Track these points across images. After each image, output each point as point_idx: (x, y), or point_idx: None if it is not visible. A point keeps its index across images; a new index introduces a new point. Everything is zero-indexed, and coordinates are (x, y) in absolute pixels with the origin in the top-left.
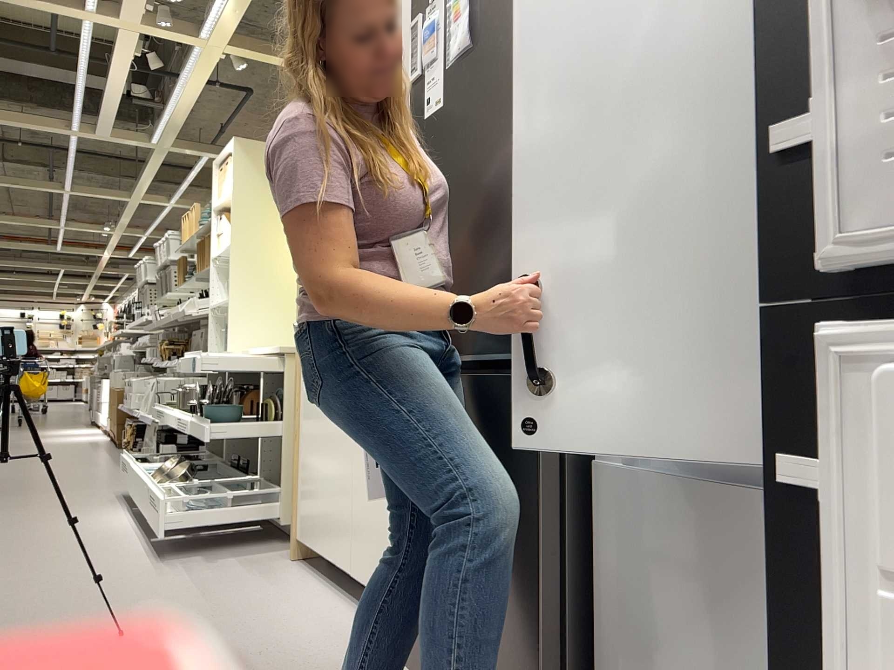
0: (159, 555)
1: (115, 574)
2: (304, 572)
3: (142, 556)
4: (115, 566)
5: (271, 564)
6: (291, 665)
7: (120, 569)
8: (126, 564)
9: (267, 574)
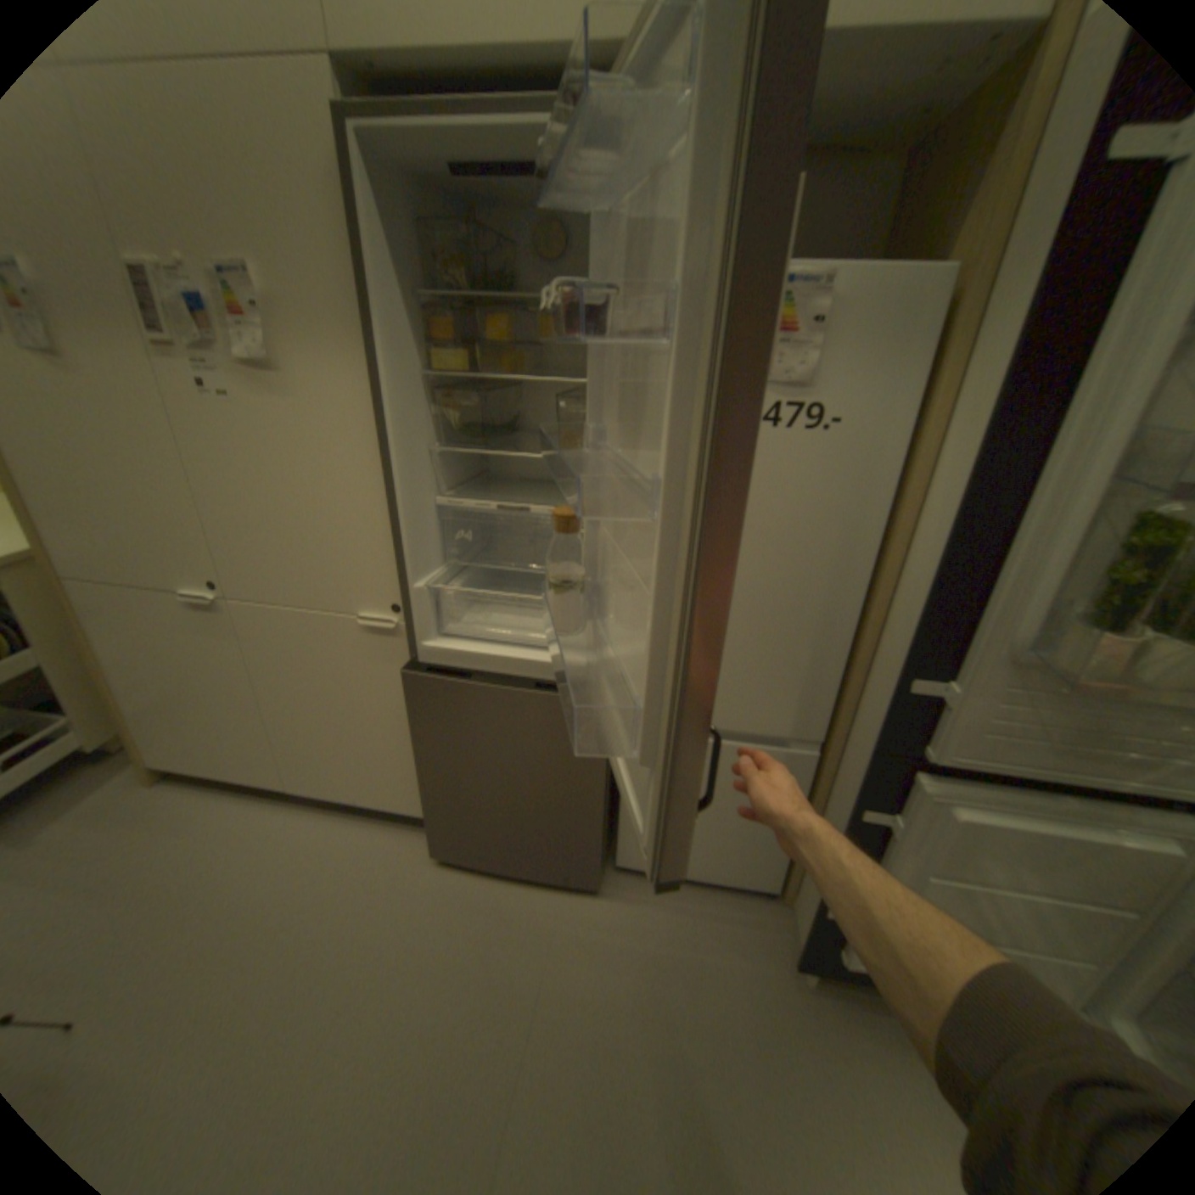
0: None
1: None
2: (186, 795)
3: None
4: None
5: (124, 803)
6: (321, 912)
7: None
8: None
9: (142, 821)
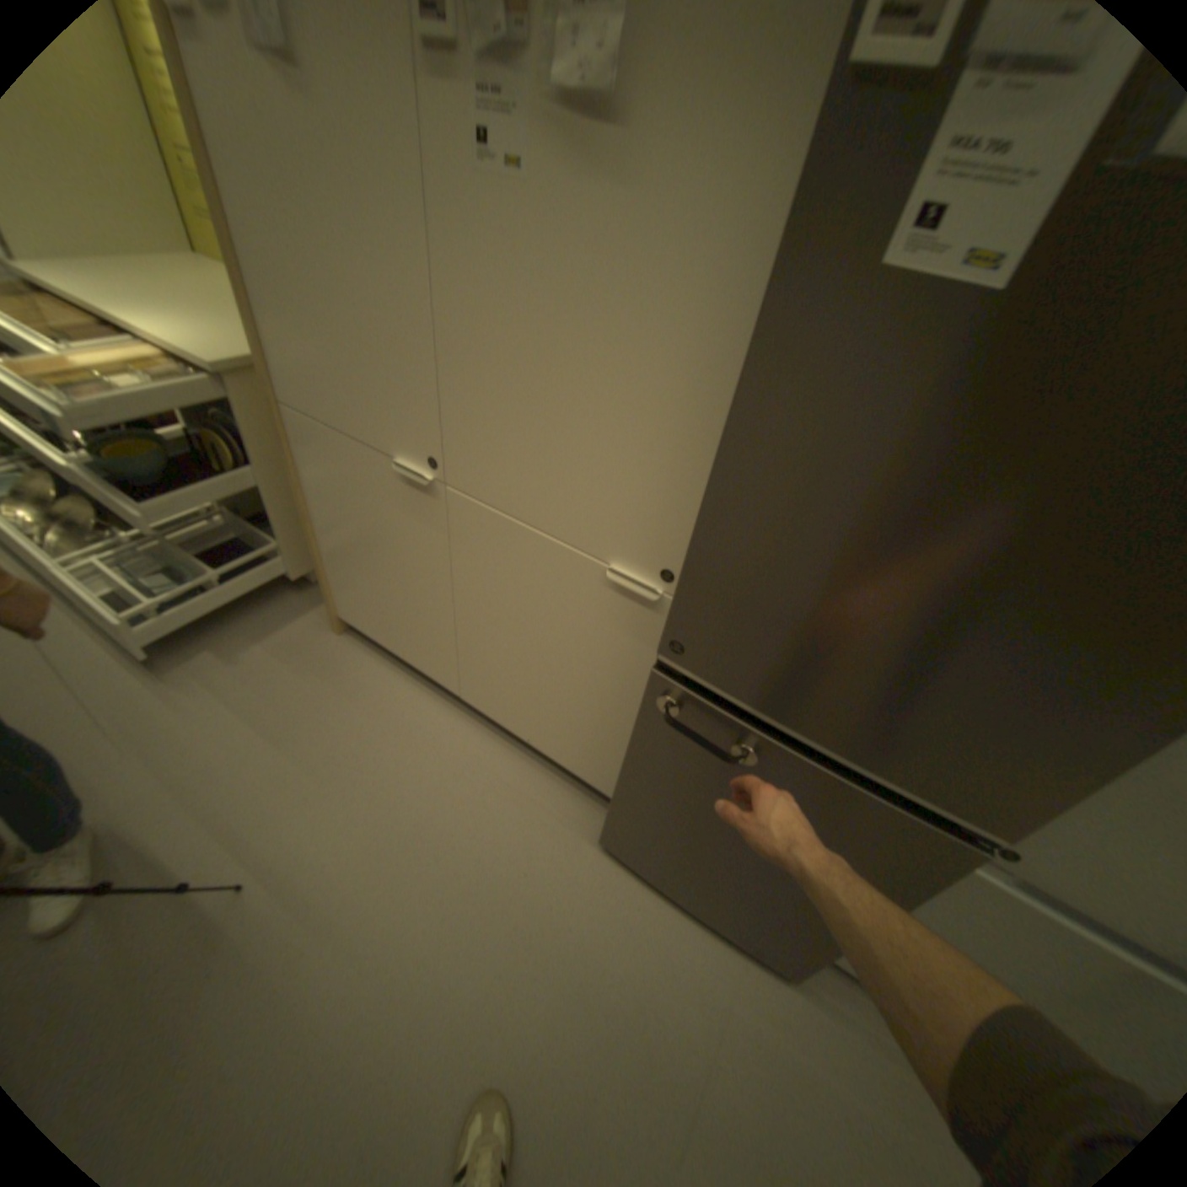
0: (145, 662)
1: (110, 730)
2: (370, 658)
3: (118, 671)
4: (94, 710)
5: (318, 648)
6: (478, 861)
7: (109, 713)
8: (107, 697)
9: (329, 674)
